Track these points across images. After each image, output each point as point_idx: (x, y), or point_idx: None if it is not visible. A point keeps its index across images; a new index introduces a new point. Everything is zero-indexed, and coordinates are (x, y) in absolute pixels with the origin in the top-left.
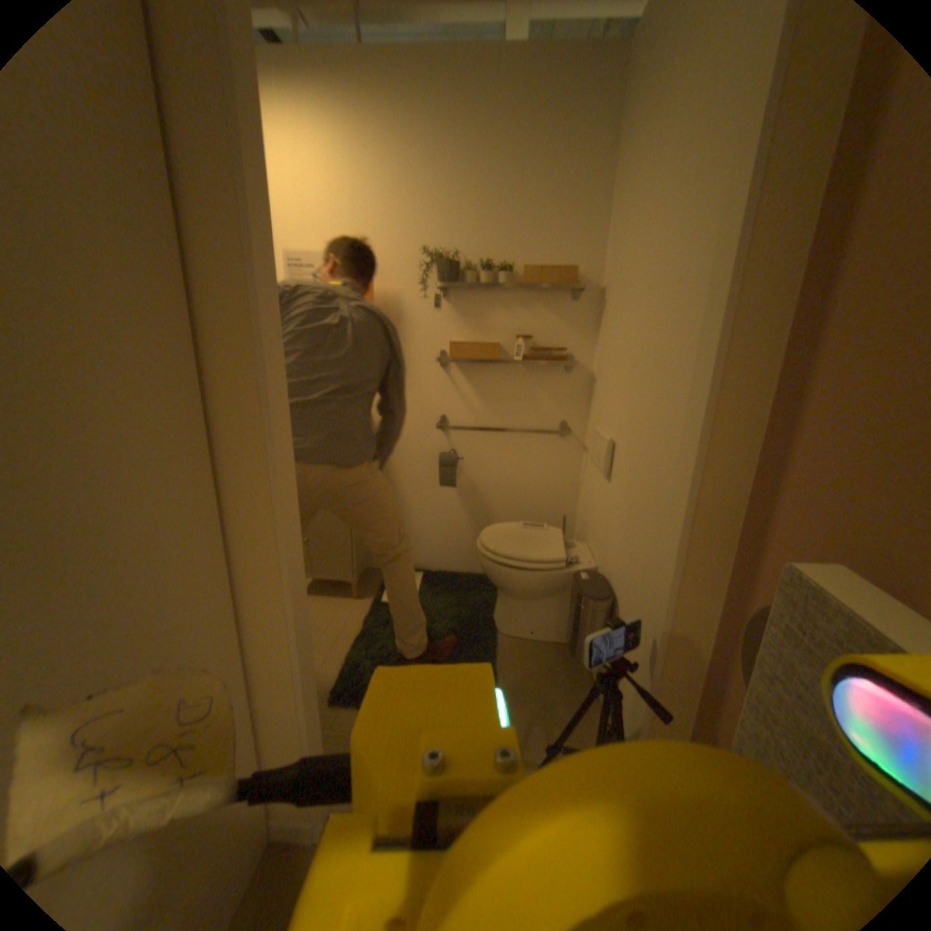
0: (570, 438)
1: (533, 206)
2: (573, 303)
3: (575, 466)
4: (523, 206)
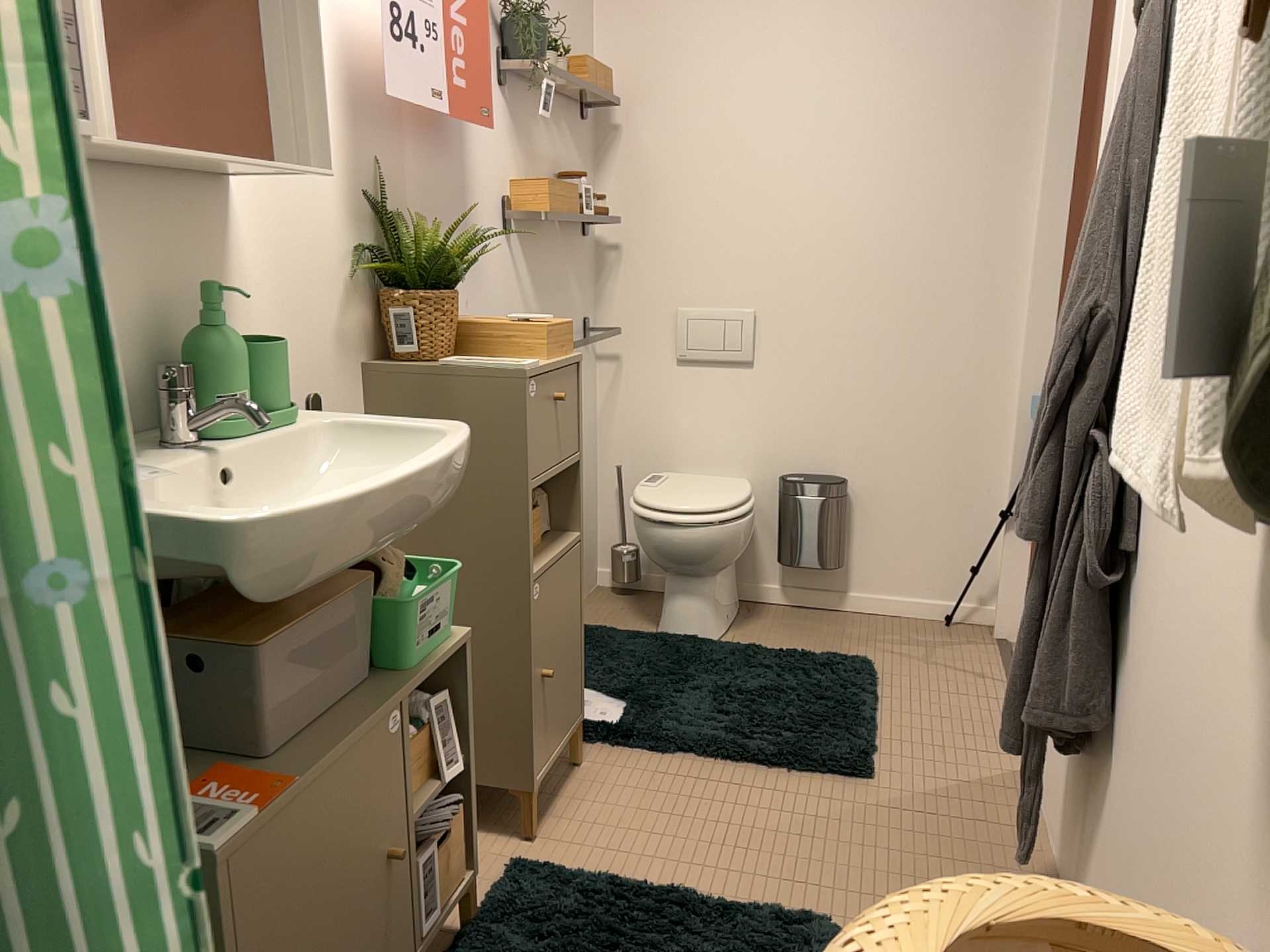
0: (589, 349)
1: None
2: (581, 133)
3: (593, 392)
4: None
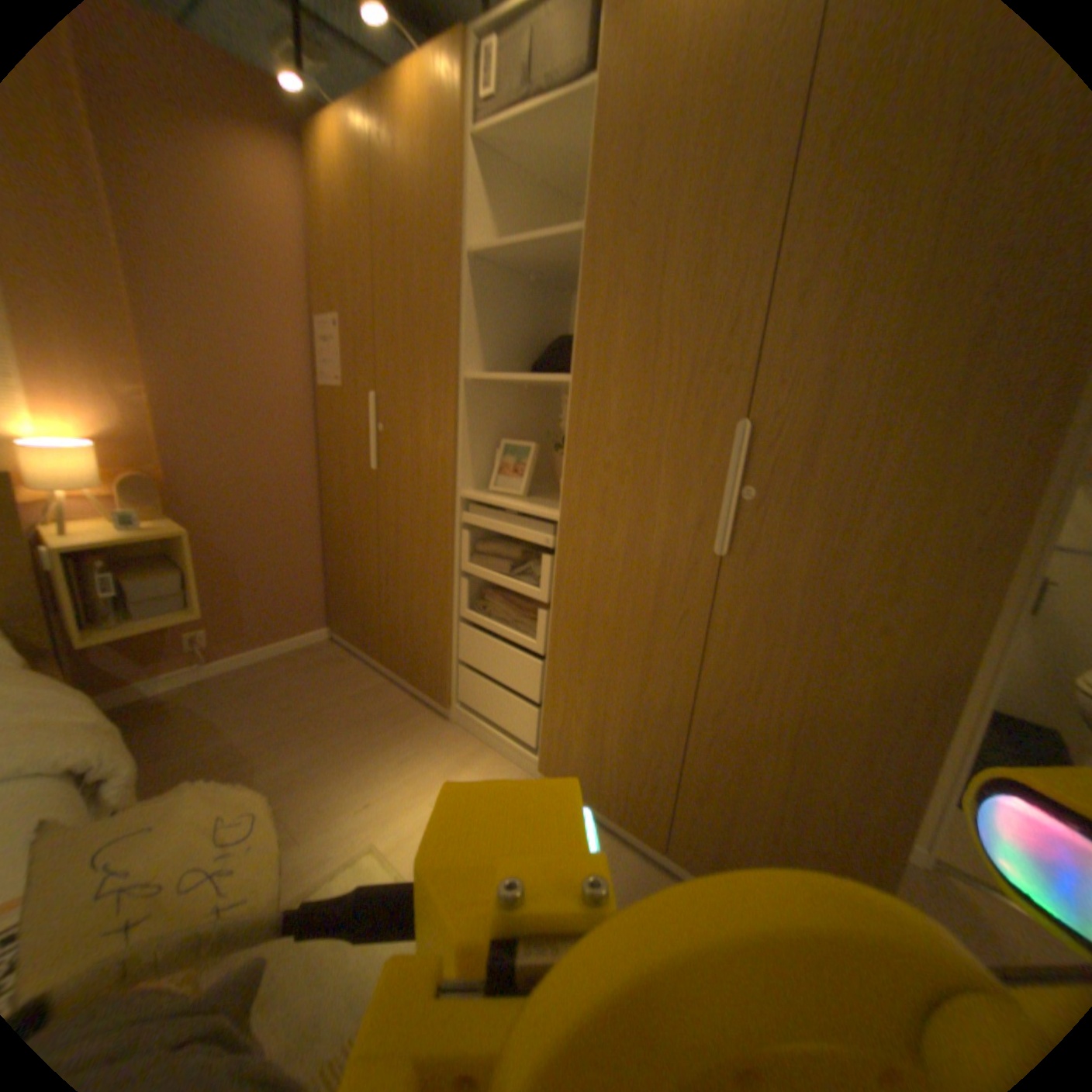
0: None
1: None
2: None
3: None
4: None
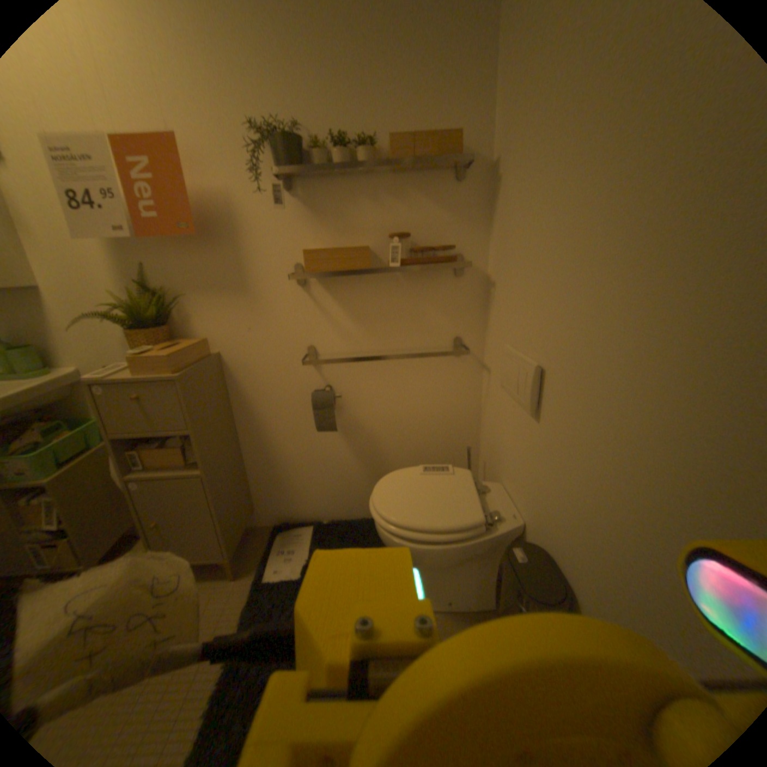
0: (466, 358)
1: (392, 51)
2: (457, 187)
3: (474, 388)
4: (378, 52)
